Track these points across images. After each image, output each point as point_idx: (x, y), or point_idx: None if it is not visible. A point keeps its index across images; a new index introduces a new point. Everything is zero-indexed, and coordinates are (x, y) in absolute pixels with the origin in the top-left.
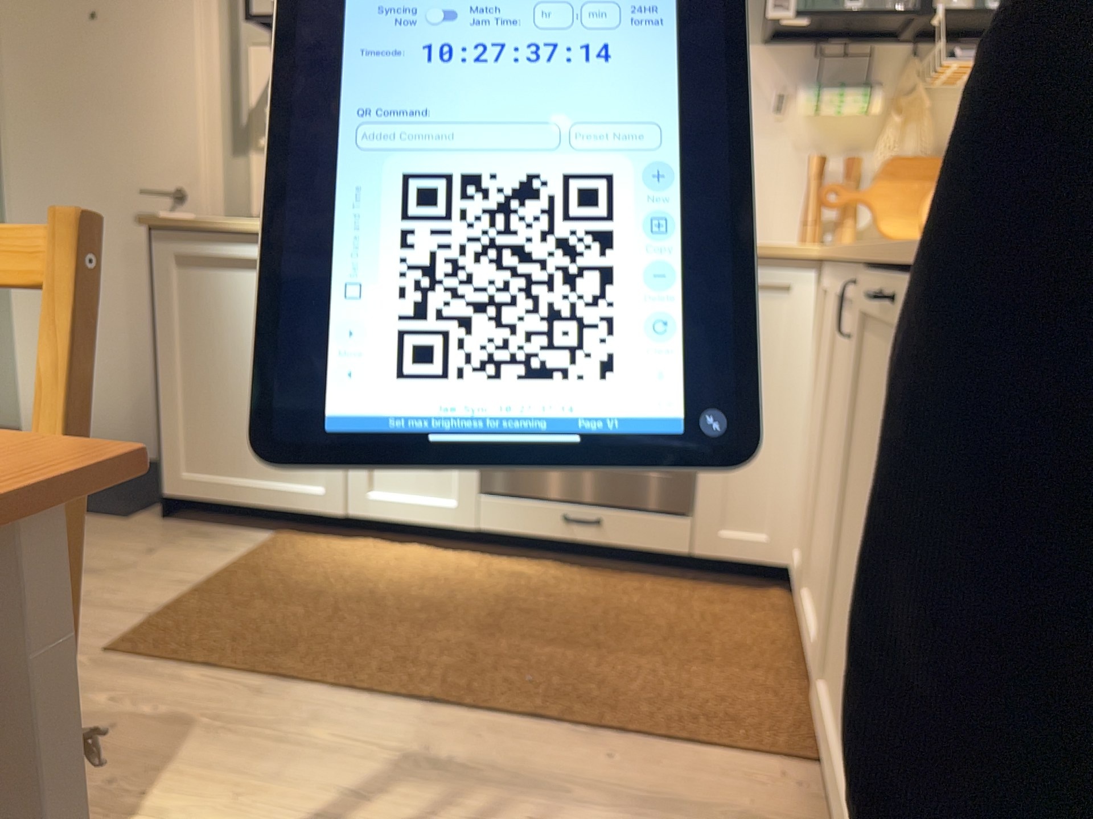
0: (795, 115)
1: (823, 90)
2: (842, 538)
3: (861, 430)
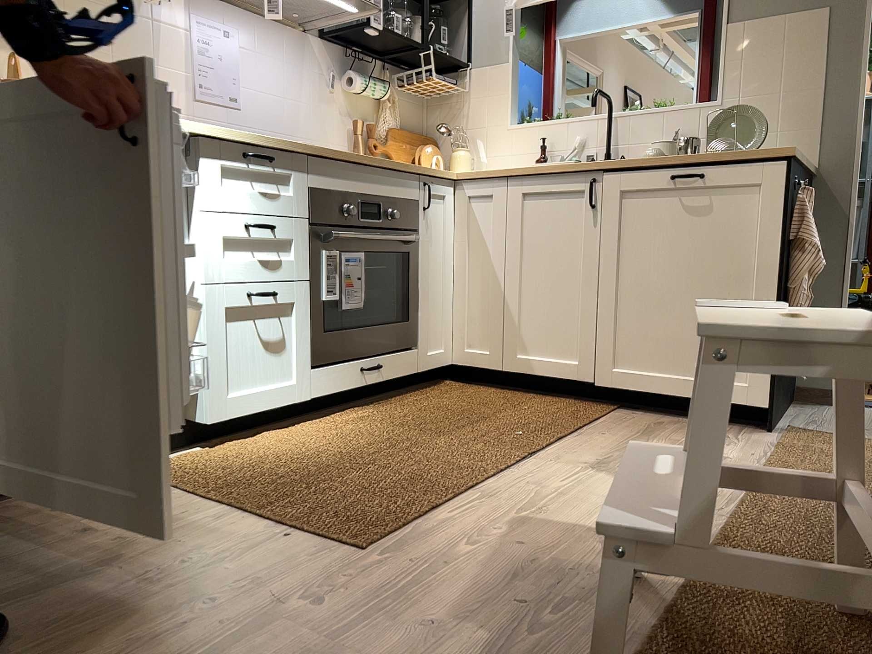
0: (355, 90)
1: (369, 78)
2: (620, 293)
3: (634, 239)
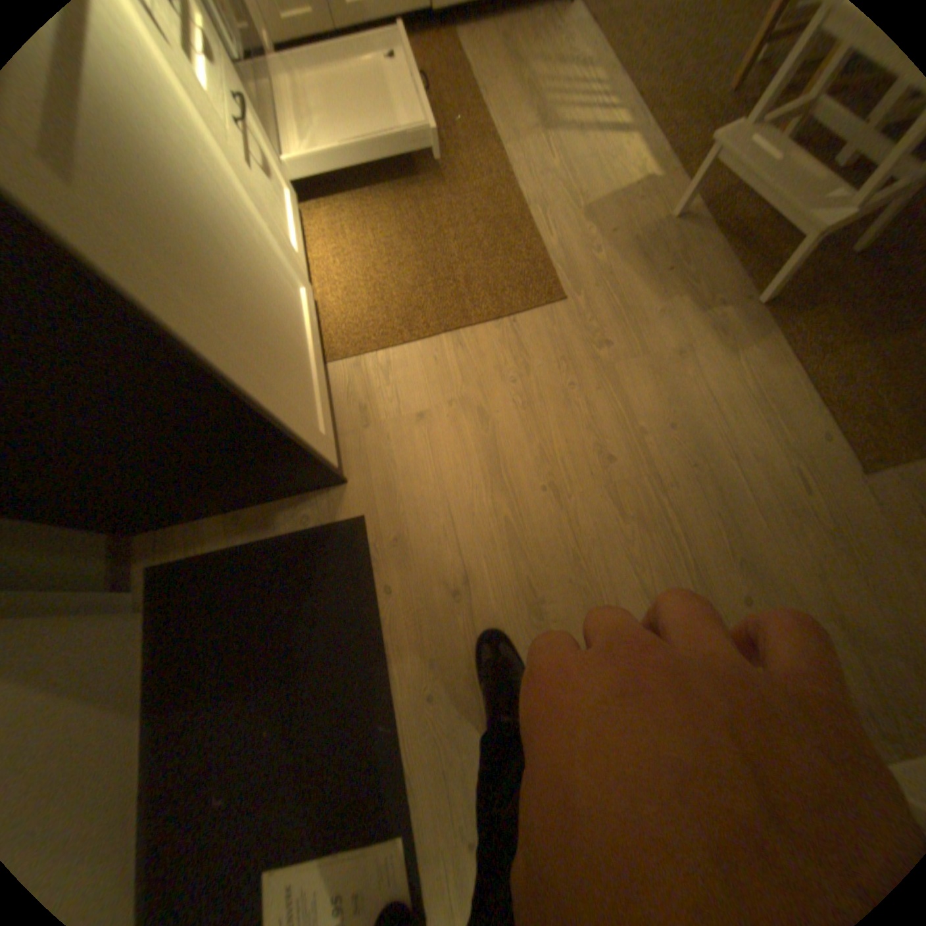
0: None
1: None
2: None
3: None
